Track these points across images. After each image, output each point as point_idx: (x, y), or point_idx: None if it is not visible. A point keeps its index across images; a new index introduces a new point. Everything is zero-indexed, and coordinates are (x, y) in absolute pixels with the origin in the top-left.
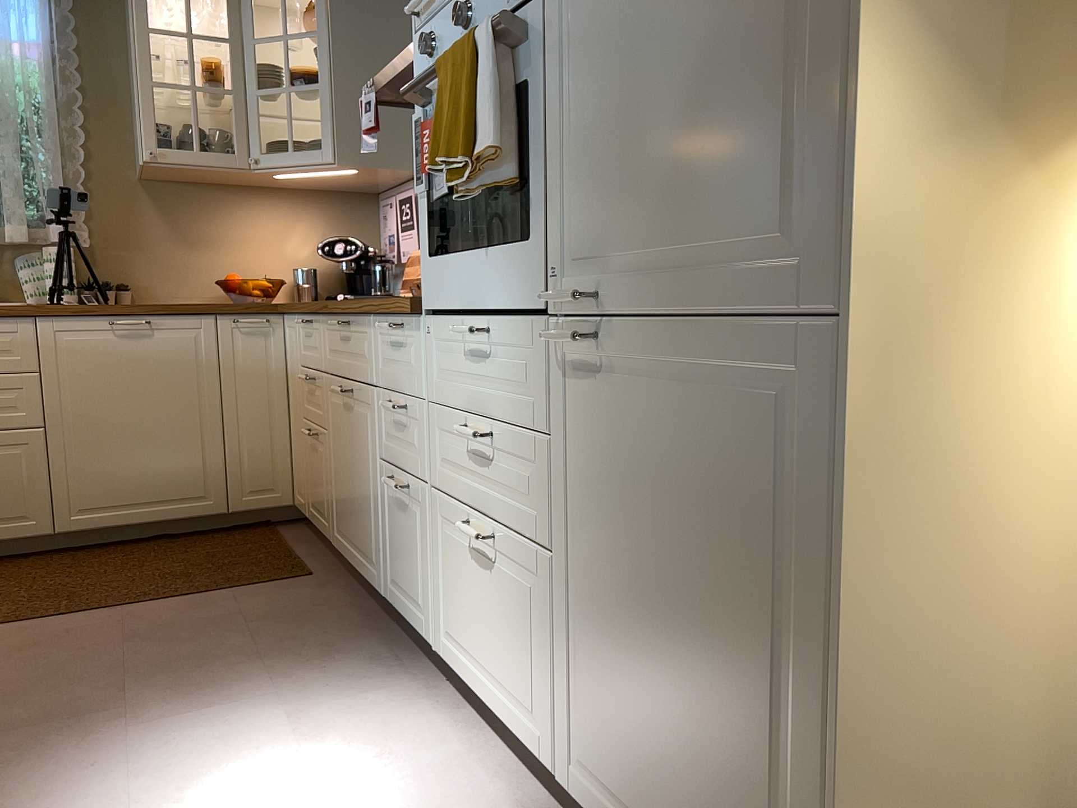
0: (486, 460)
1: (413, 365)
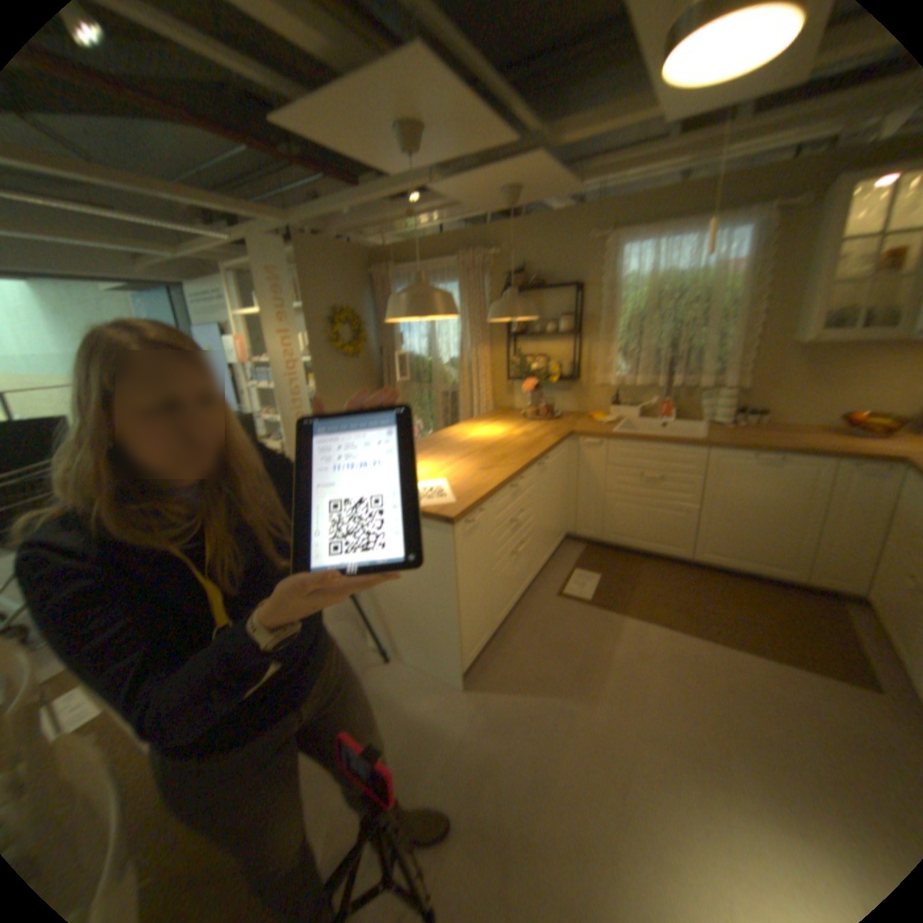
0: None
1: None
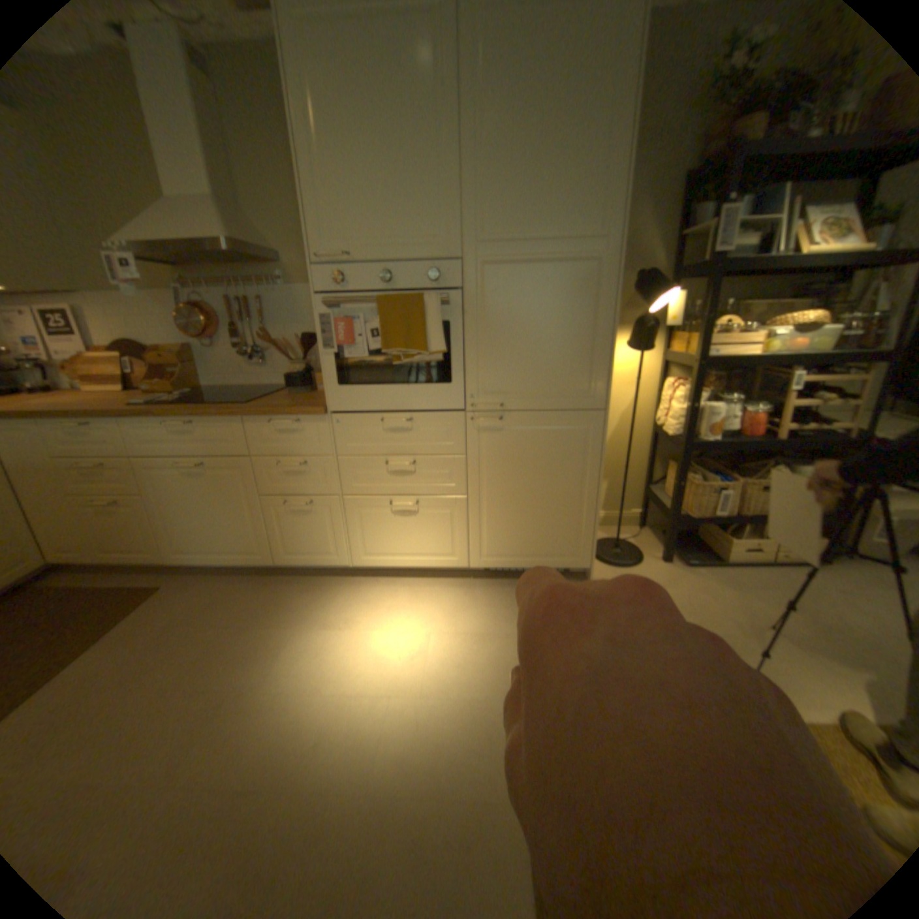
0: (403, 471)
1: (312, 439)
